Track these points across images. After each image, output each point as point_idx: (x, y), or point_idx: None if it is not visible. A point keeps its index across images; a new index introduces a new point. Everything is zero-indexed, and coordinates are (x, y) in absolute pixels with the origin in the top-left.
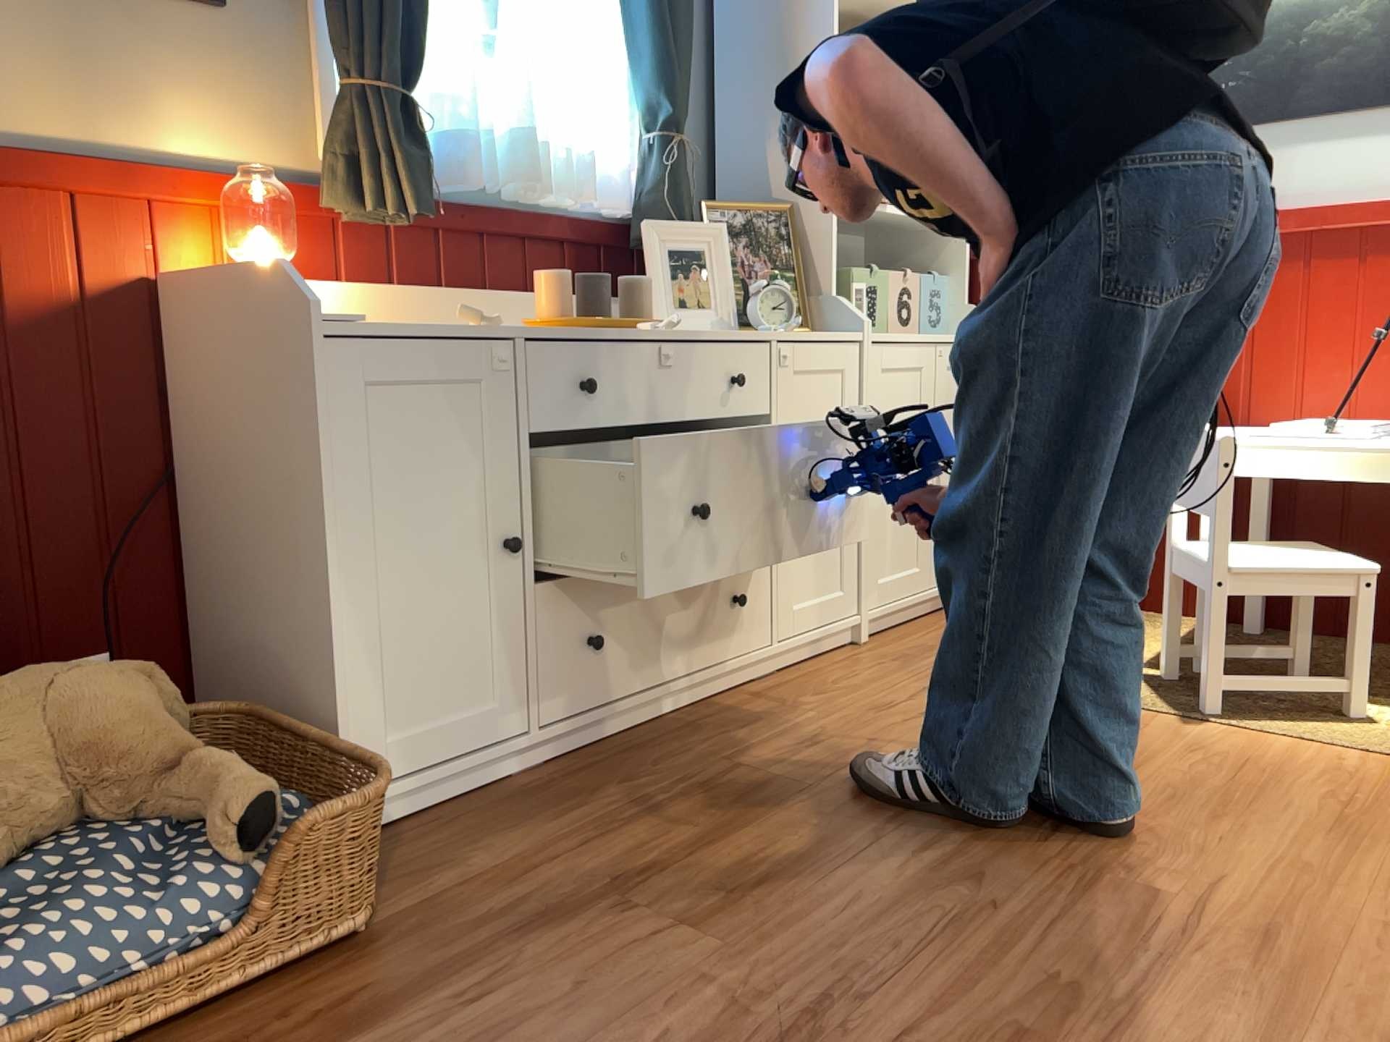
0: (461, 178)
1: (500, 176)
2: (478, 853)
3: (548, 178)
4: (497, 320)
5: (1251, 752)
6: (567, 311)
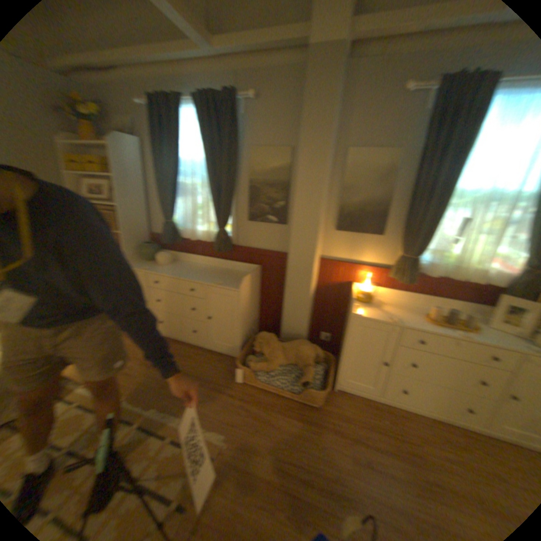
0: (431, 274)
1: (449, 273)
2: (349, 411)
3: (472, 273)
4: (400, 321)
5: None
6: (438, 319)
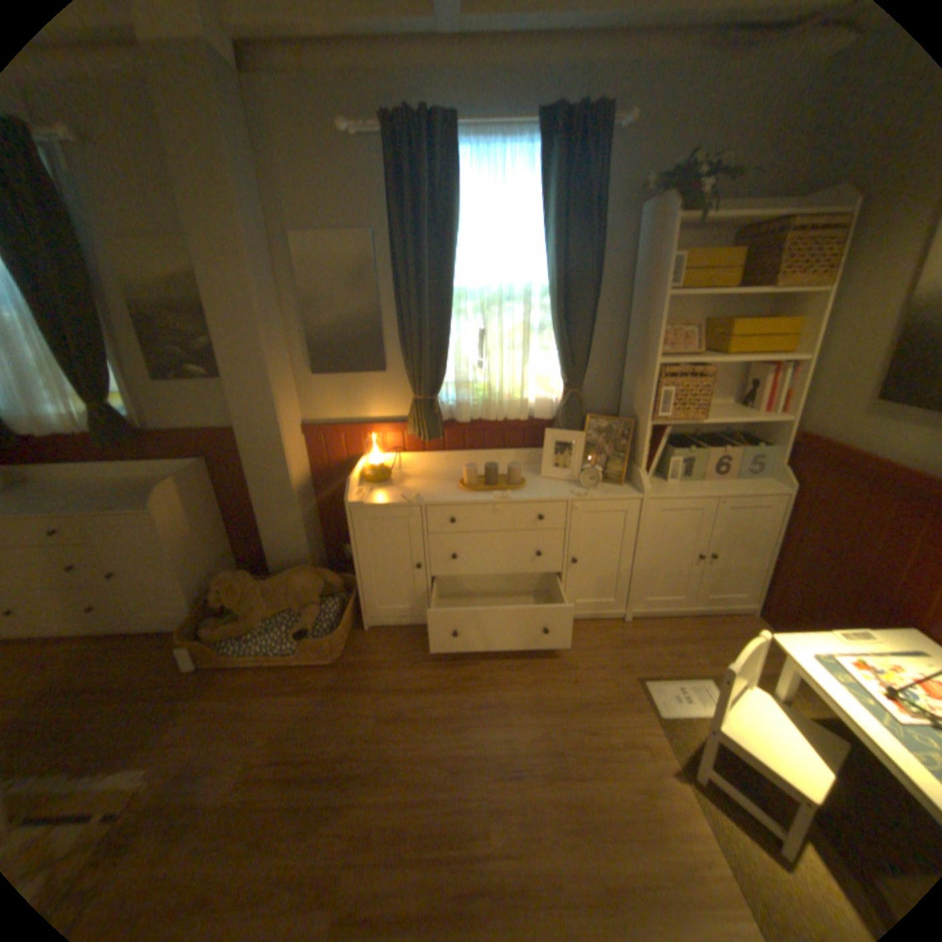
0: (460, 419)
1: (483, 413)
2: (381, 653)
3: (512, 407)
4: (418, 498)
5: (670, 822)
6: (472, 481)
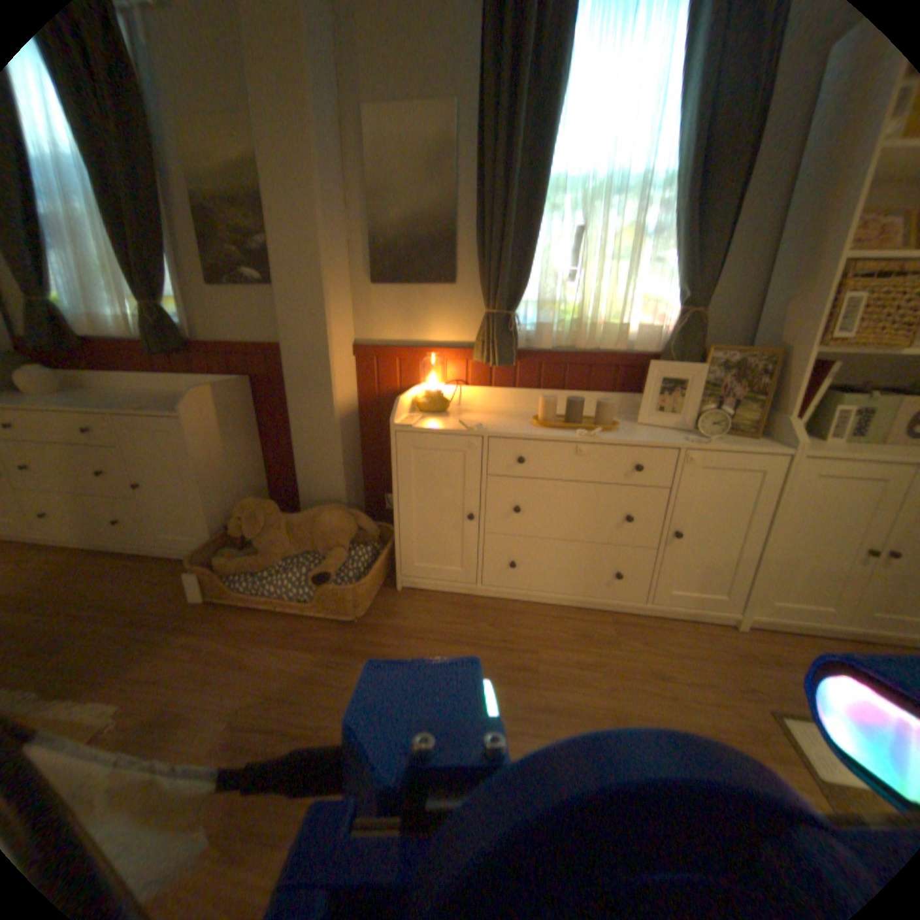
0: (539, 345)
1: (569, 339)
2: (414, 618)
3: (607, 336)
4: (480, 427)
5: None
6: (550, 417)
